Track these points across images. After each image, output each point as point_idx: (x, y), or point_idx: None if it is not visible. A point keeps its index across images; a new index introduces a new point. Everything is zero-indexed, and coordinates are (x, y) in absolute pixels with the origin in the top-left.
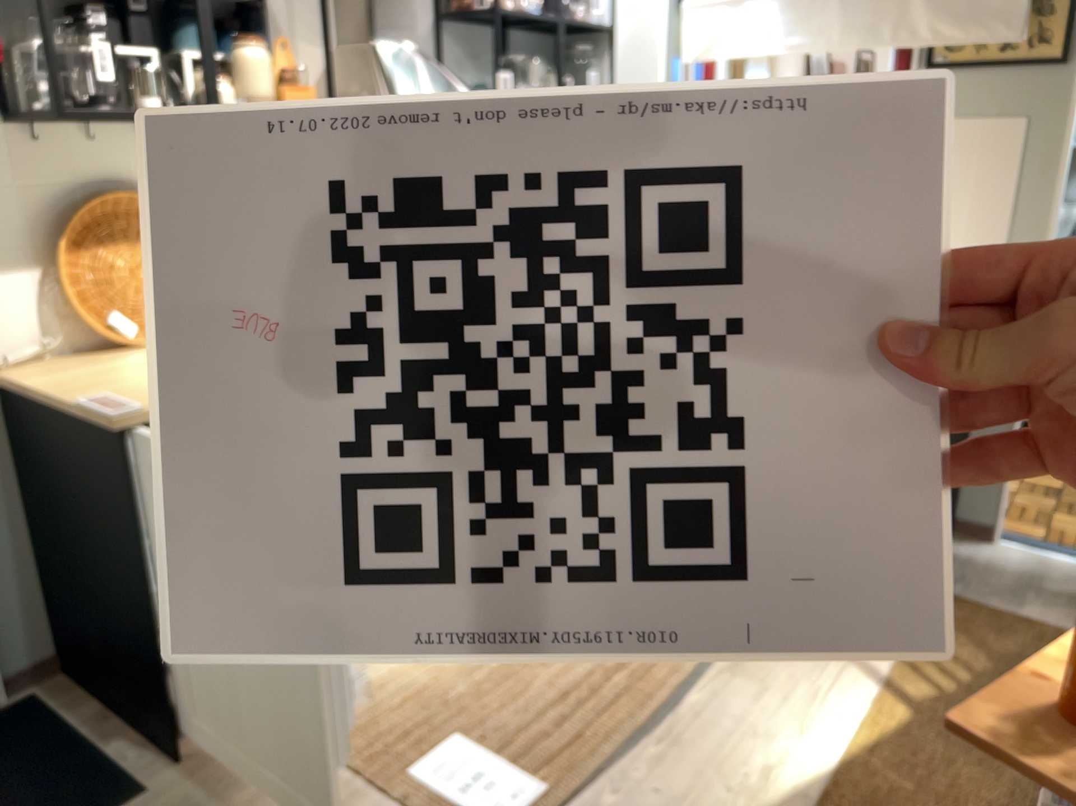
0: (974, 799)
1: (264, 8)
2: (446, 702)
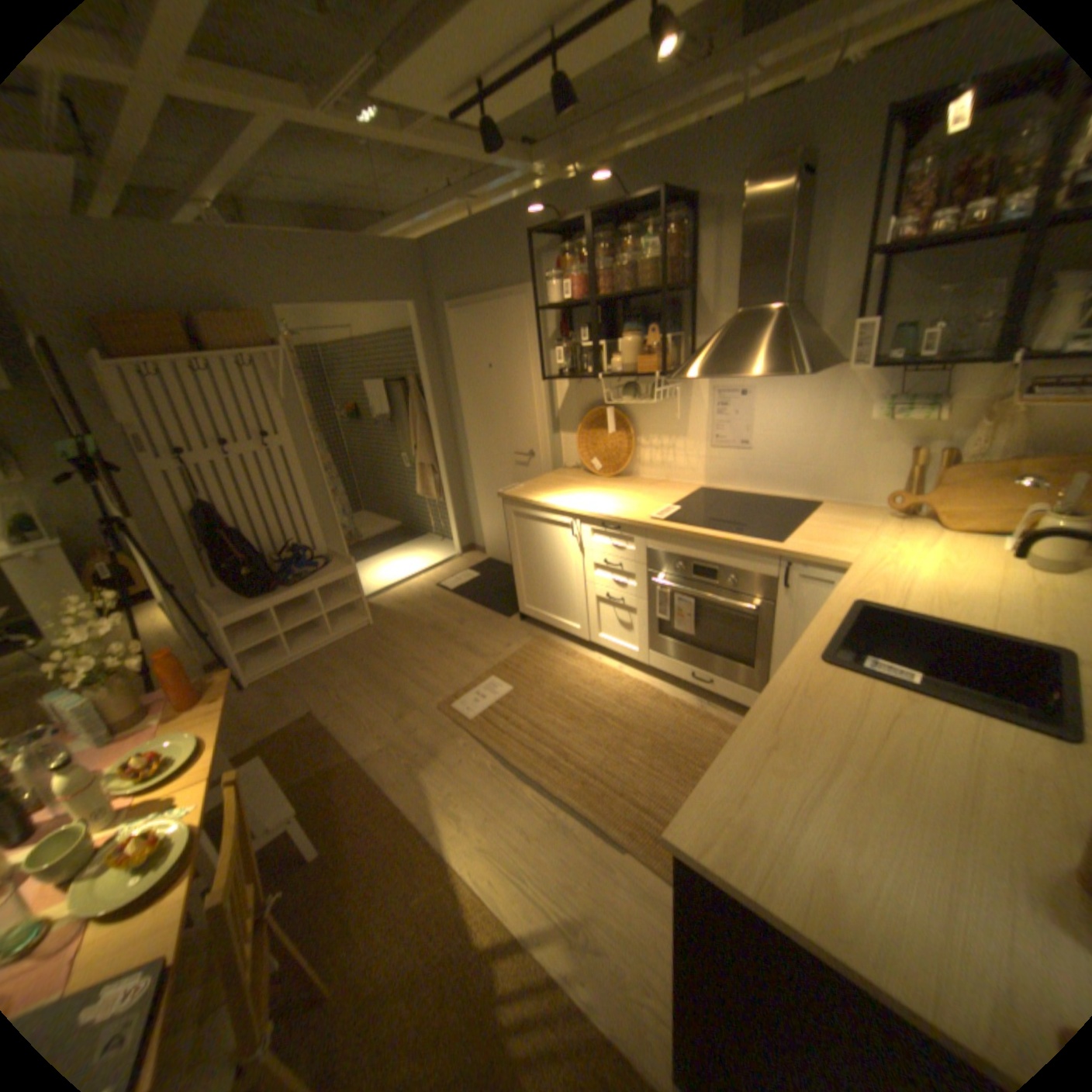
0: (391, 945)
1: (692, 298)
2: (540, 681)
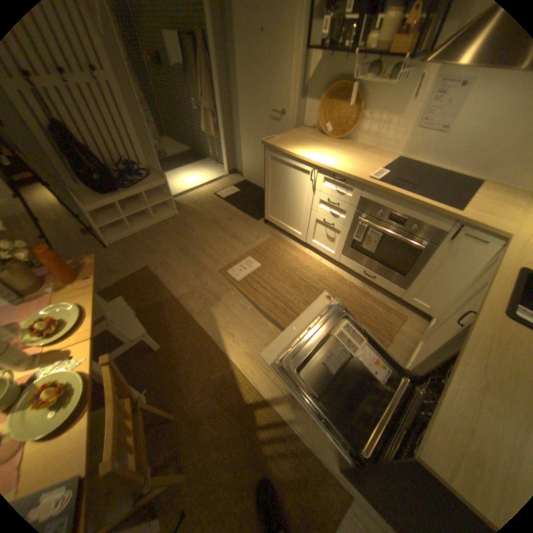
0: (202, 396)
1: None
2: (276, 262)
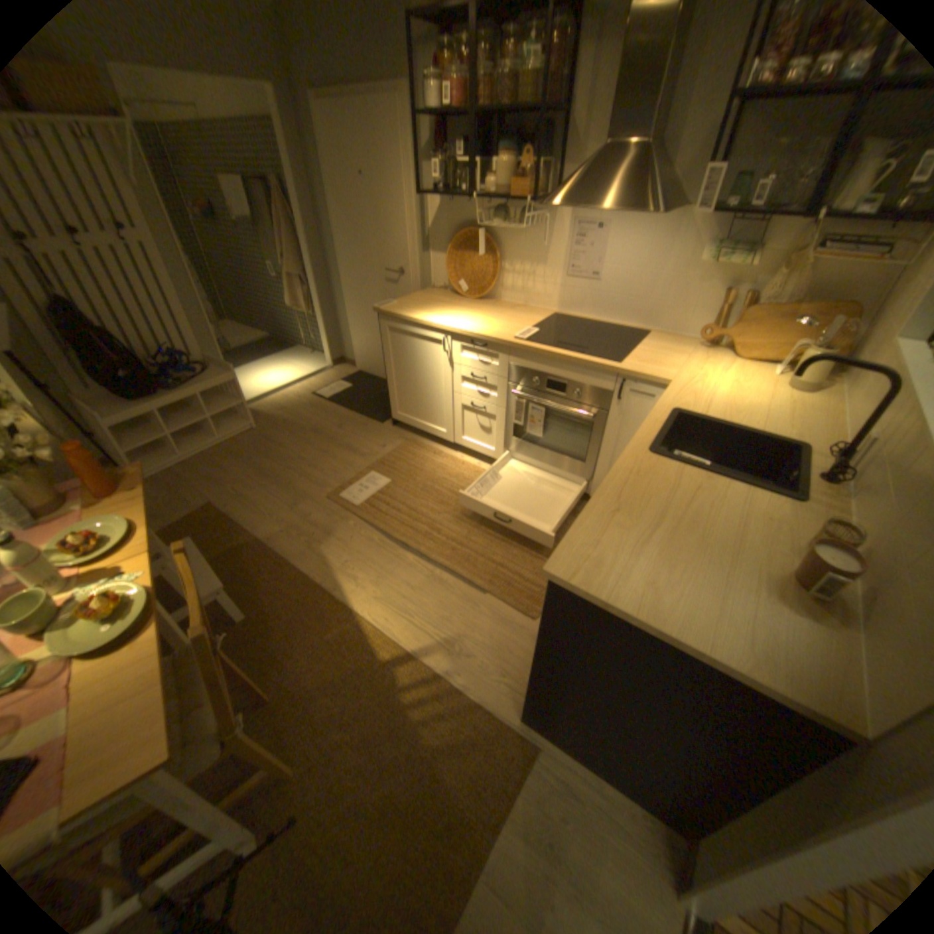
0: (312, 665)
1: (565, 121)
2: (413, 475)
